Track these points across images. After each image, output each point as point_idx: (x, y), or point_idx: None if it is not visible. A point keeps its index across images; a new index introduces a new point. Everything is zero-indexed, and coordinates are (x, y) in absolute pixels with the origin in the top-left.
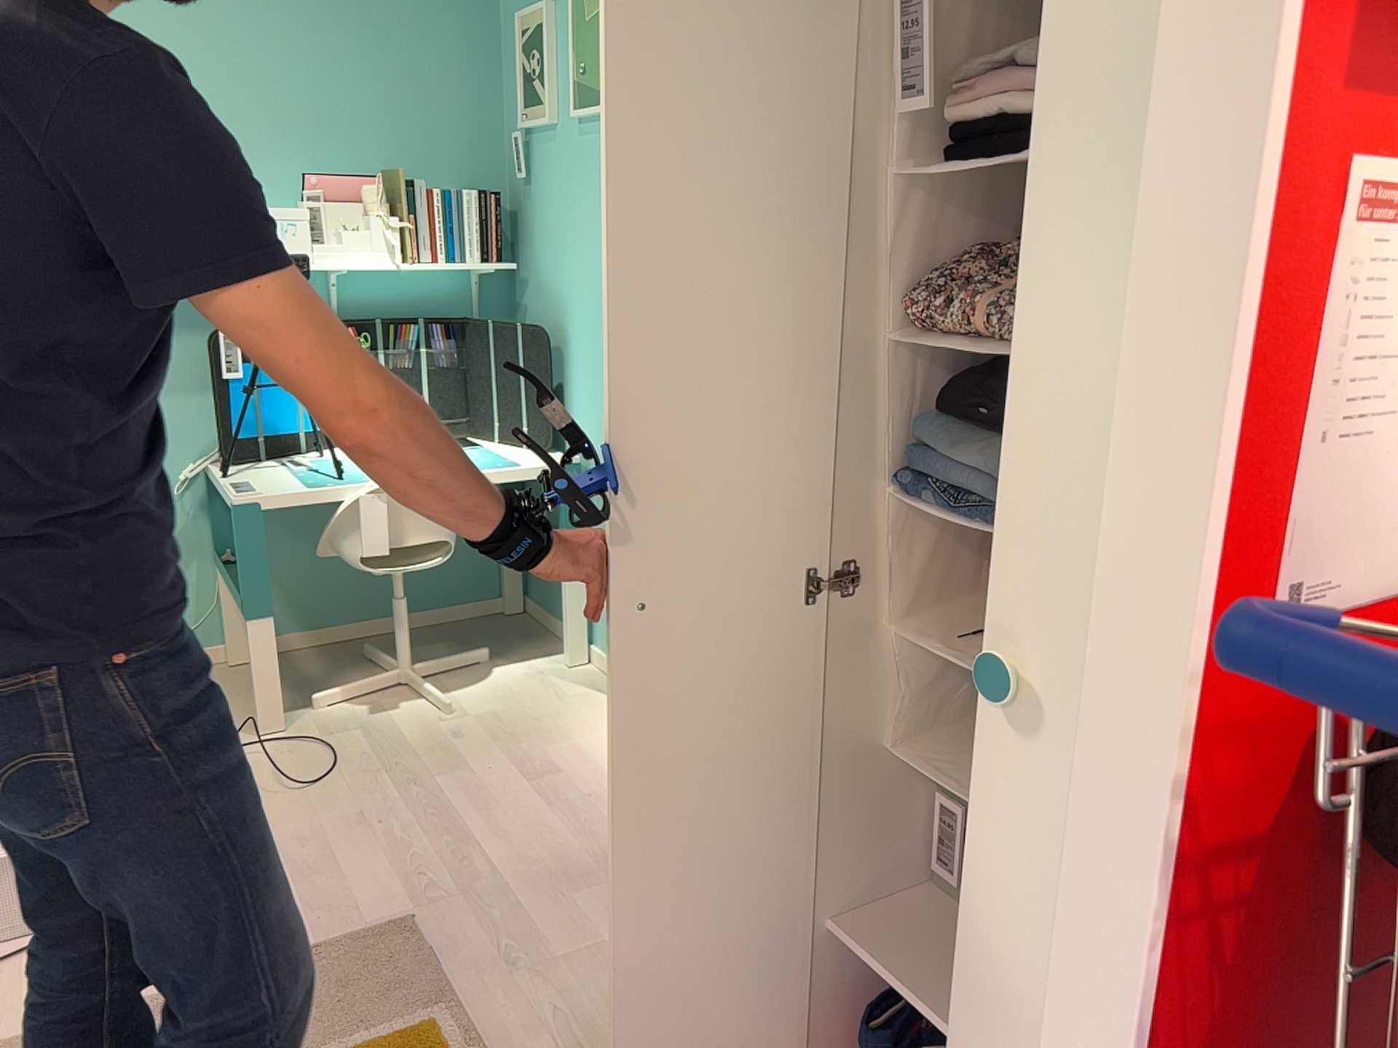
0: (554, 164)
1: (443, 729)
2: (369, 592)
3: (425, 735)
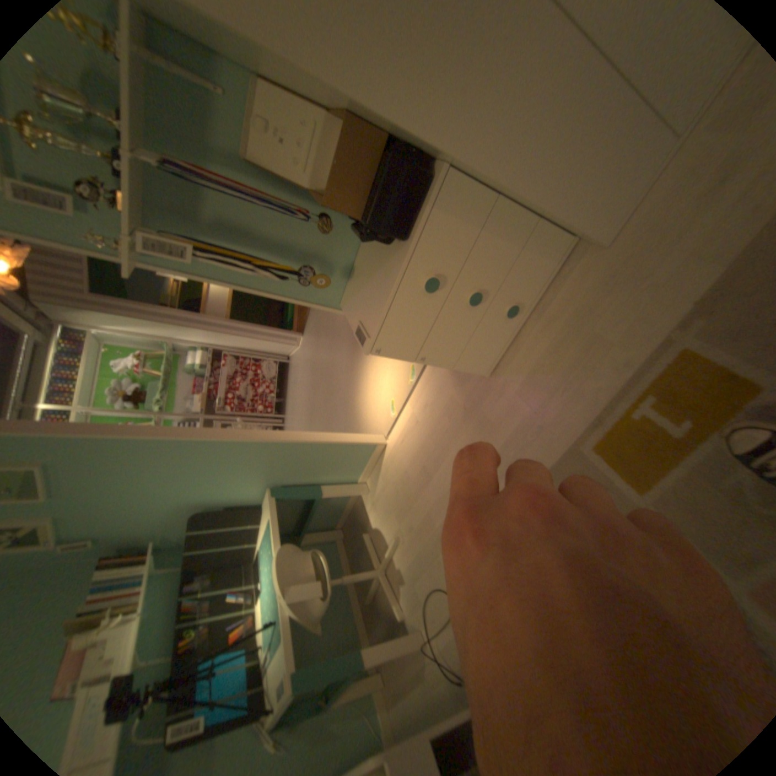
0: (79, 516)
1: (407, 536)
2: (335, 607)
3: (411, 543)
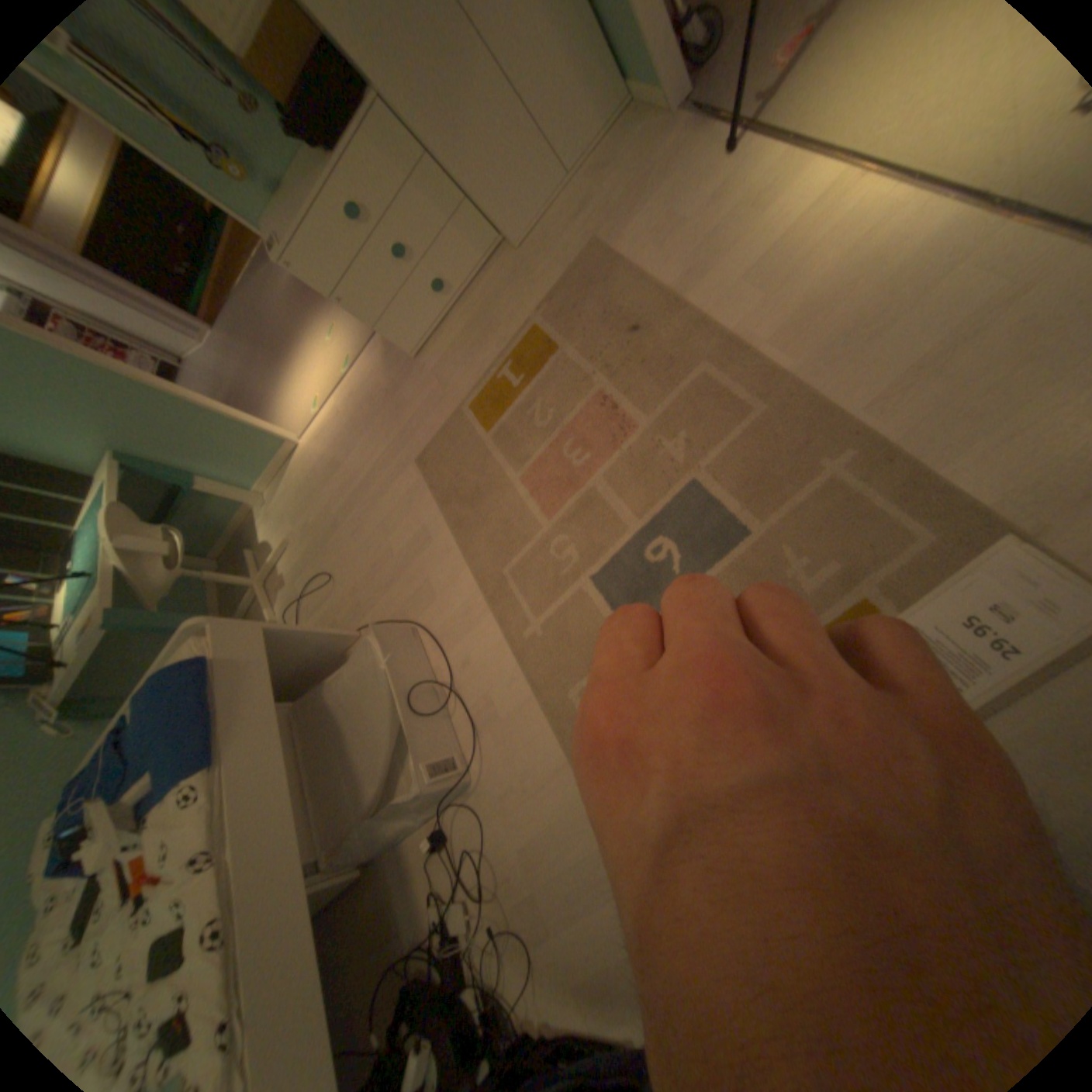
0: None
1: (298, 536)
2: None
3: (301, 542)
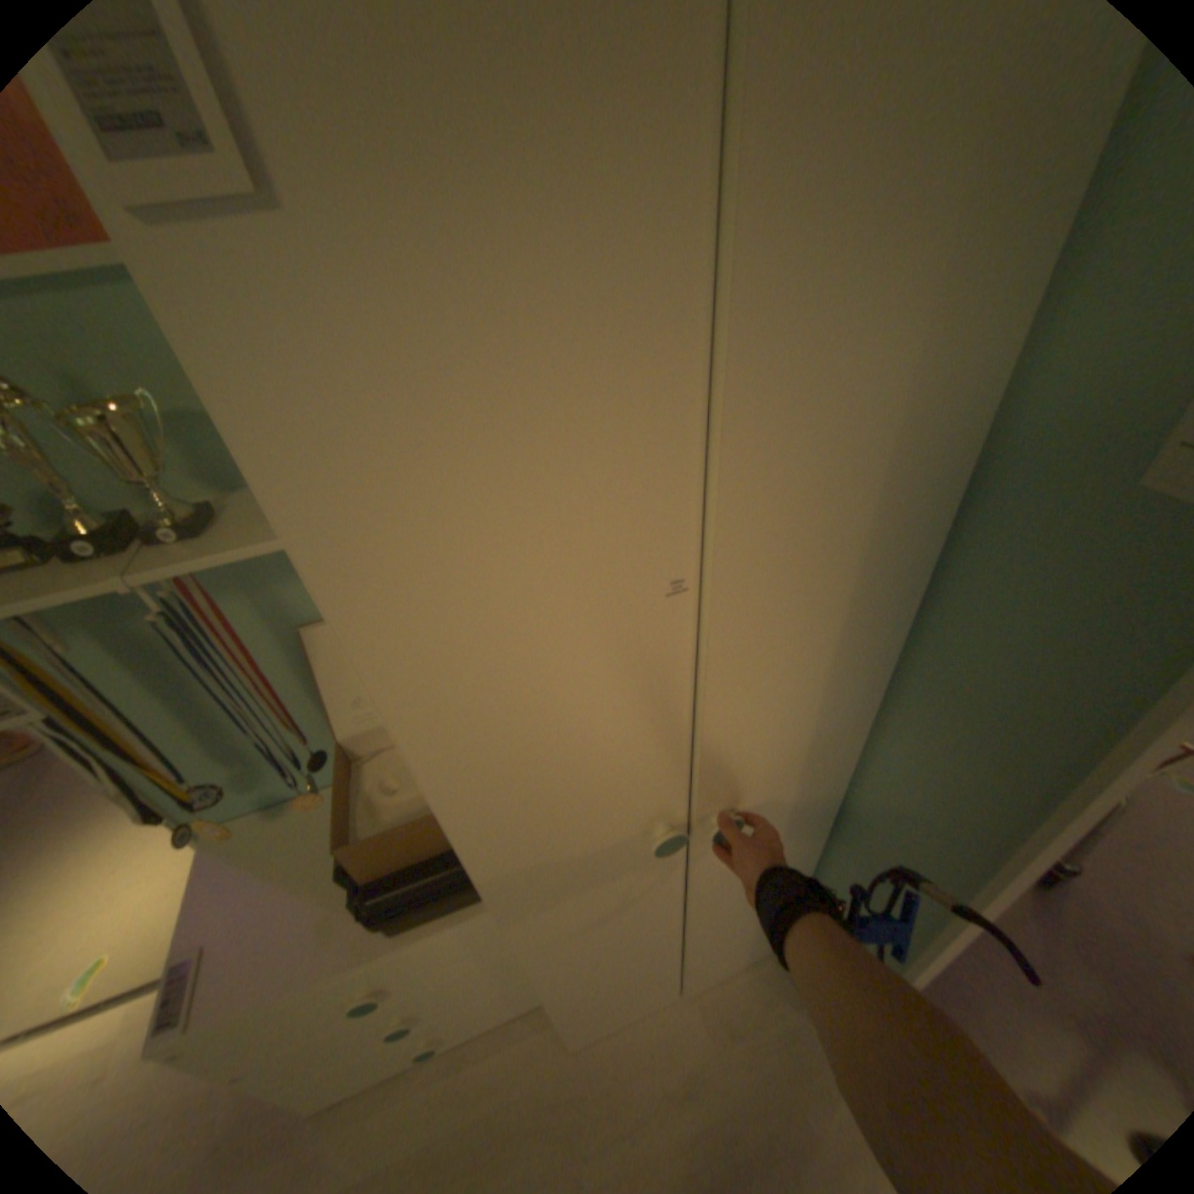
0: None
1: None
2: None
3: None
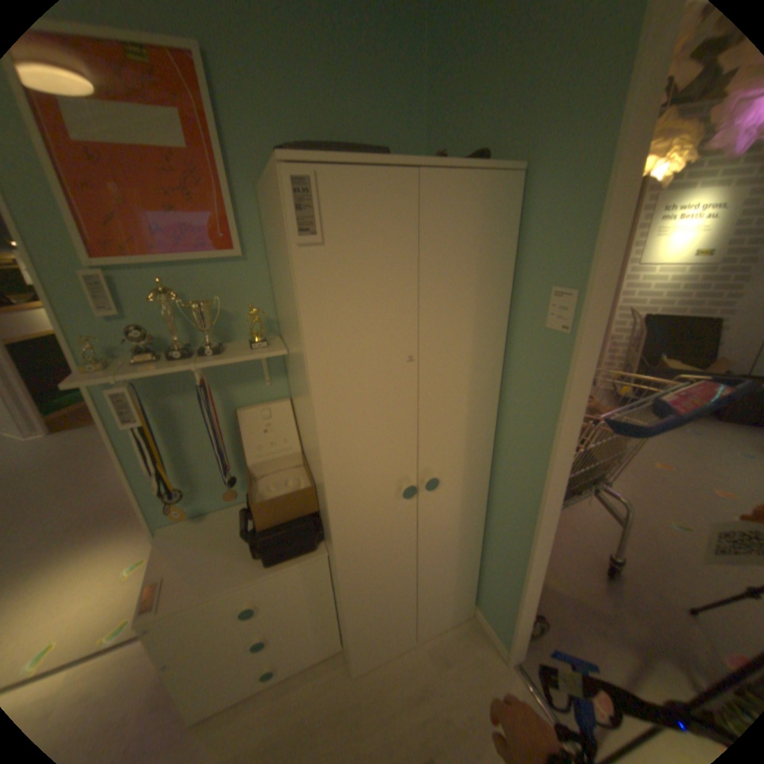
0: None
1: None
2: None
3: None
